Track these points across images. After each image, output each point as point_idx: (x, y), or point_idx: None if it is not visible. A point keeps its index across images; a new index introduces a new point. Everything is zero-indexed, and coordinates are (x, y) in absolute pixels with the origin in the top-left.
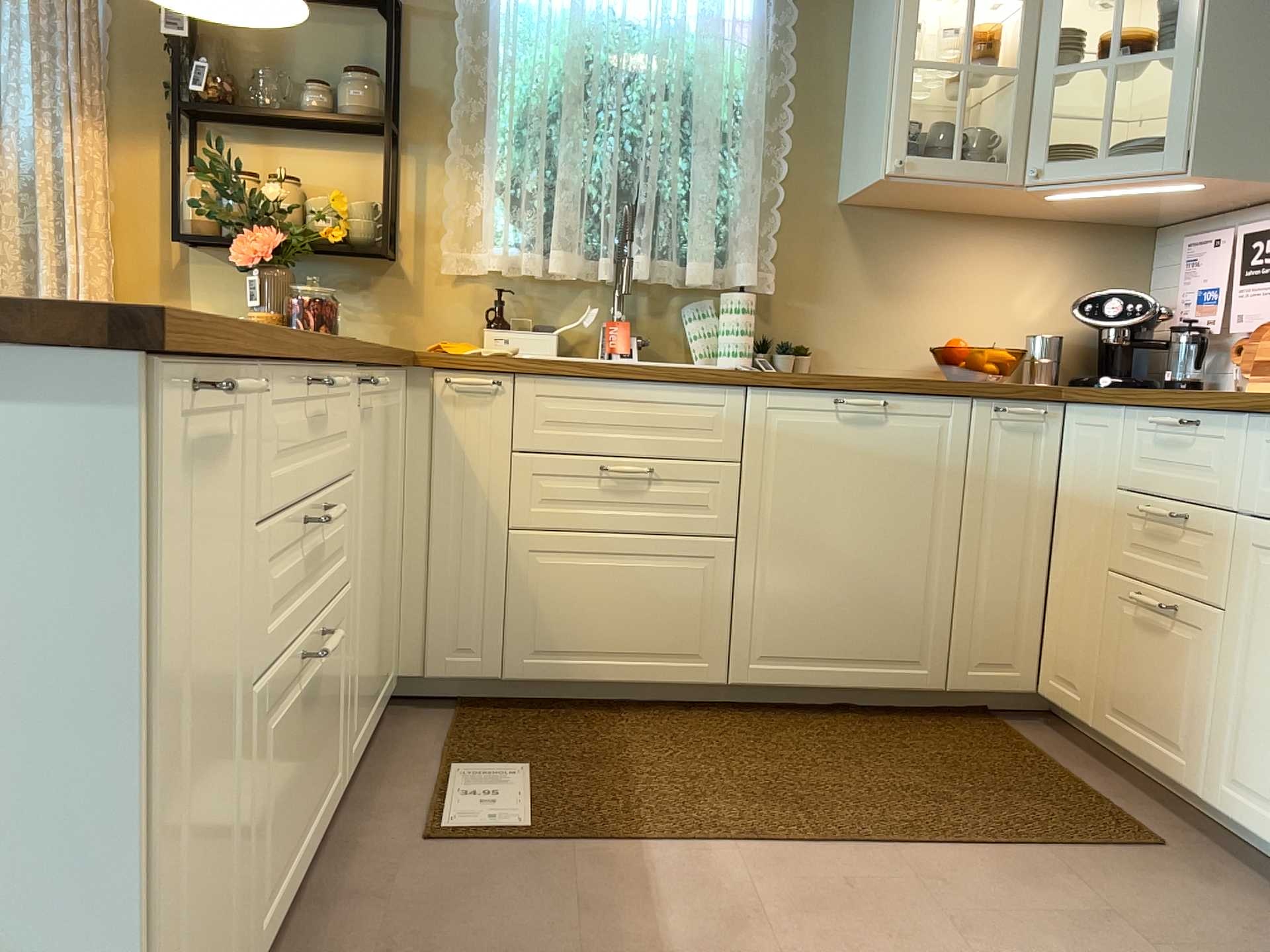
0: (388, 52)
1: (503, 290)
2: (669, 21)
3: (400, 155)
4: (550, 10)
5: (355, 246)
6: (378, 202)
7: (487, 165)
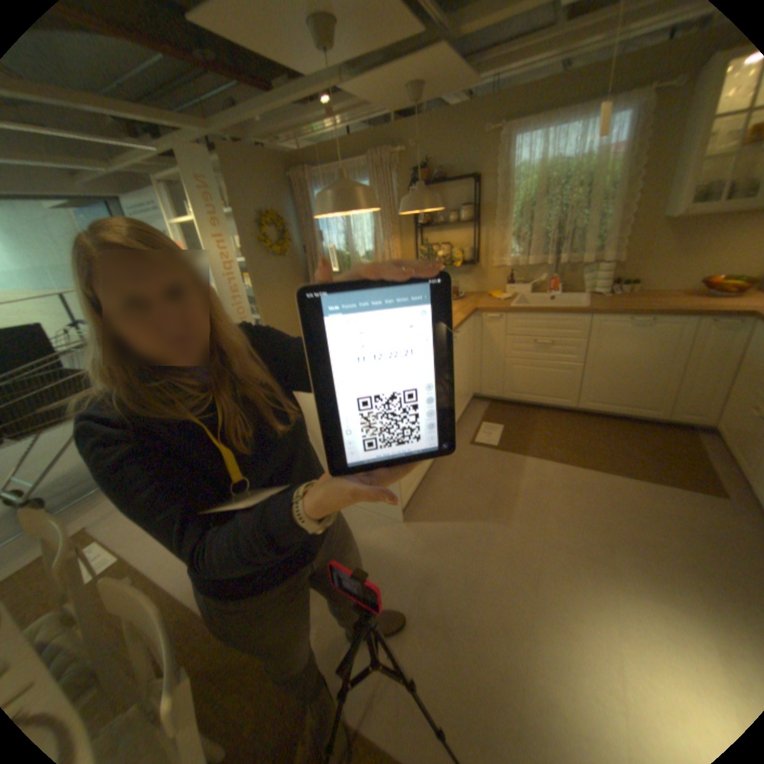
0: (474, 192)
1: (512, 270)
2: (583, 153)
3: (478, 228)
4: (532, 162)
5: (464, 262)
6: (471, 245)
7: (507, 227)
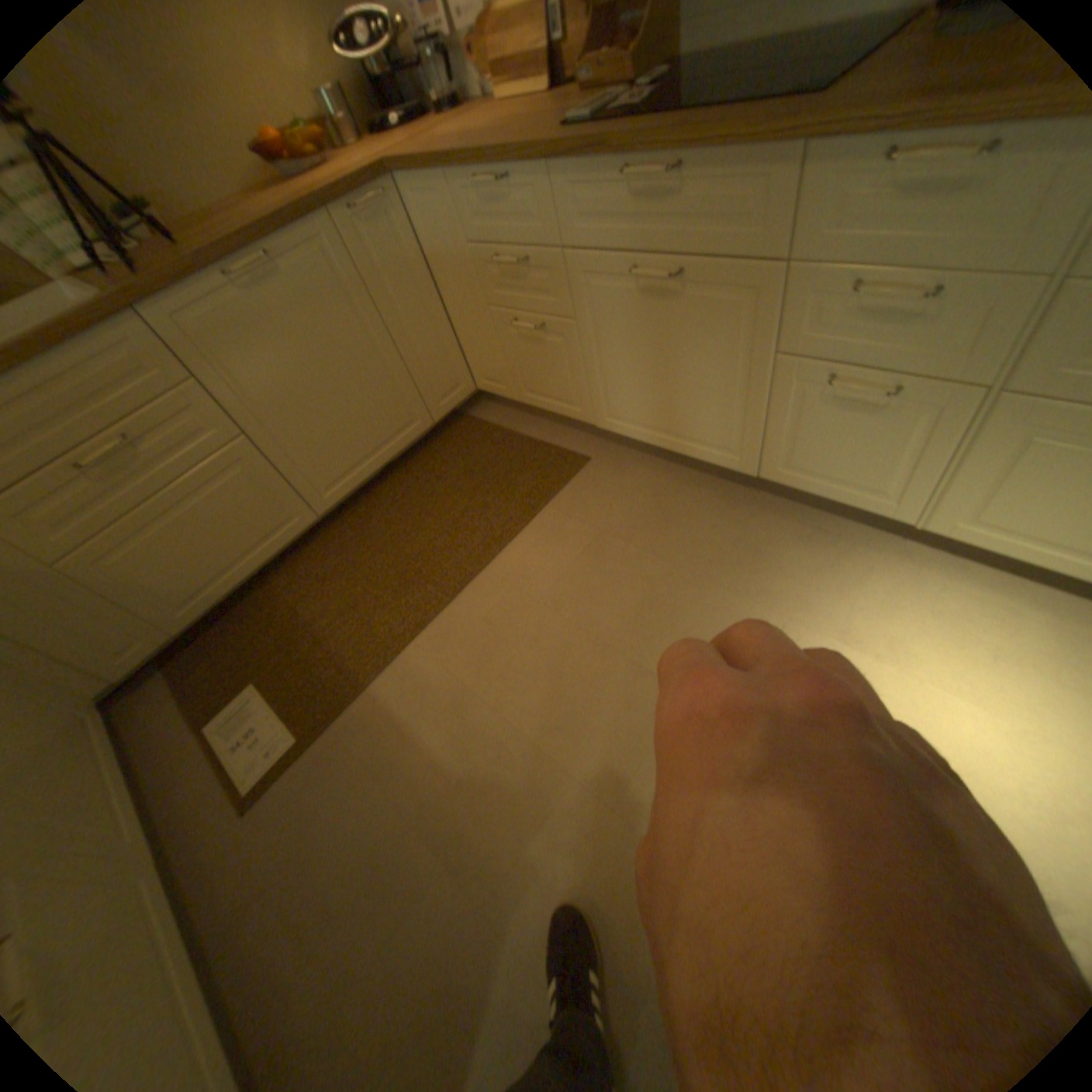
0: None
1: None
2: None
3: None
4: None
5: None
6: None
7: None
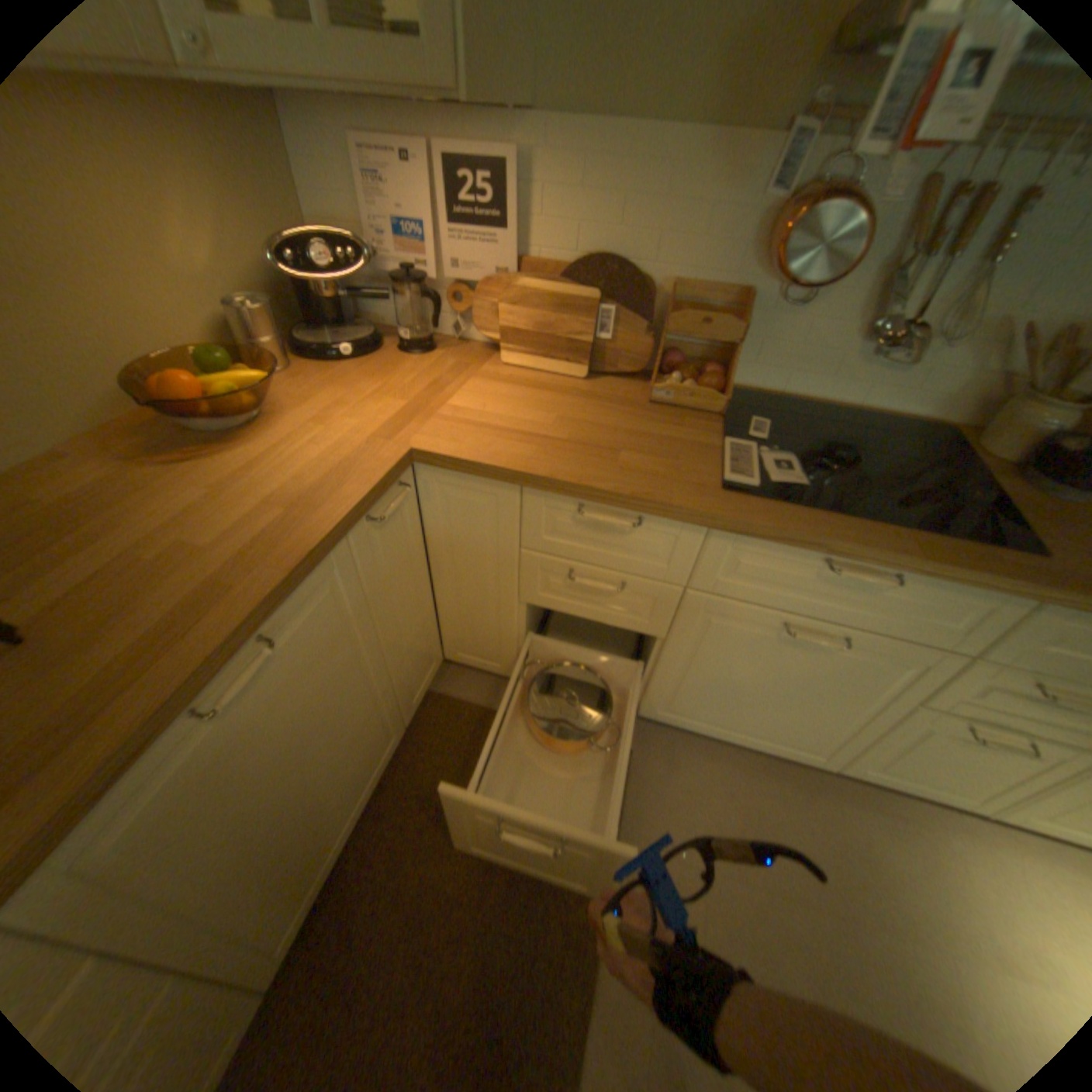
0: None
1: None
2: None
3: None
4: None
5: None
6: None
7: None
